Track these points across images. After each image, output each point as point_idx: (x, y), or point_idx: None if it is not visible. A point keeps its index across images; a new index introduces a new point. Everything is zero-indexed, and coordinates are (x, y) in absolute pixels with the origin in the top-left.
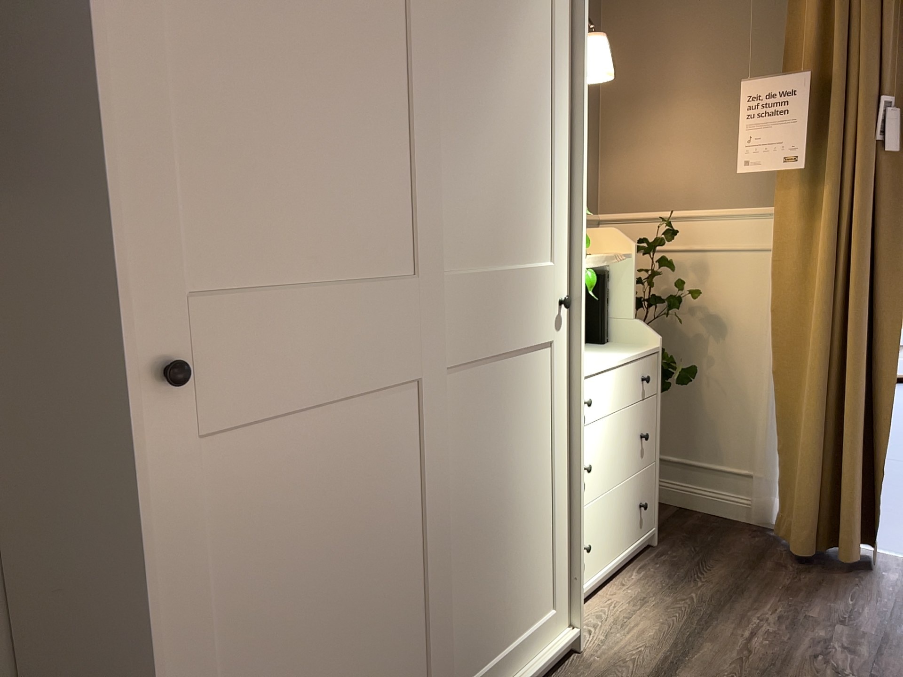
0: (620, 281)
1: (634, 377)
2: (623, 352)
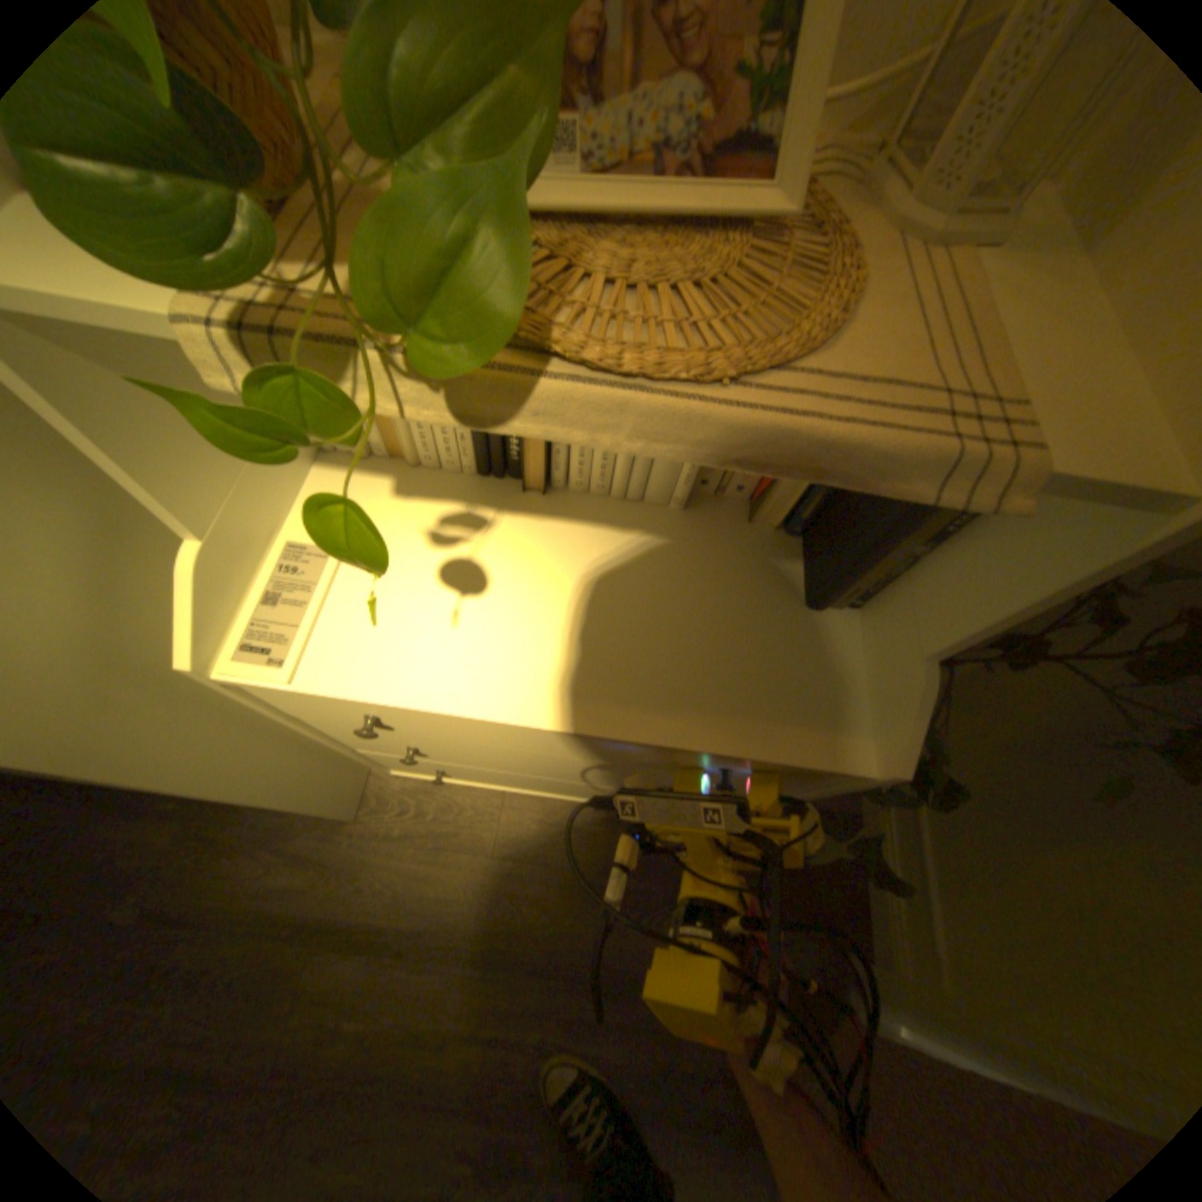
0: (1032, 519)
1: (659, 754)
2: (712, 694)
